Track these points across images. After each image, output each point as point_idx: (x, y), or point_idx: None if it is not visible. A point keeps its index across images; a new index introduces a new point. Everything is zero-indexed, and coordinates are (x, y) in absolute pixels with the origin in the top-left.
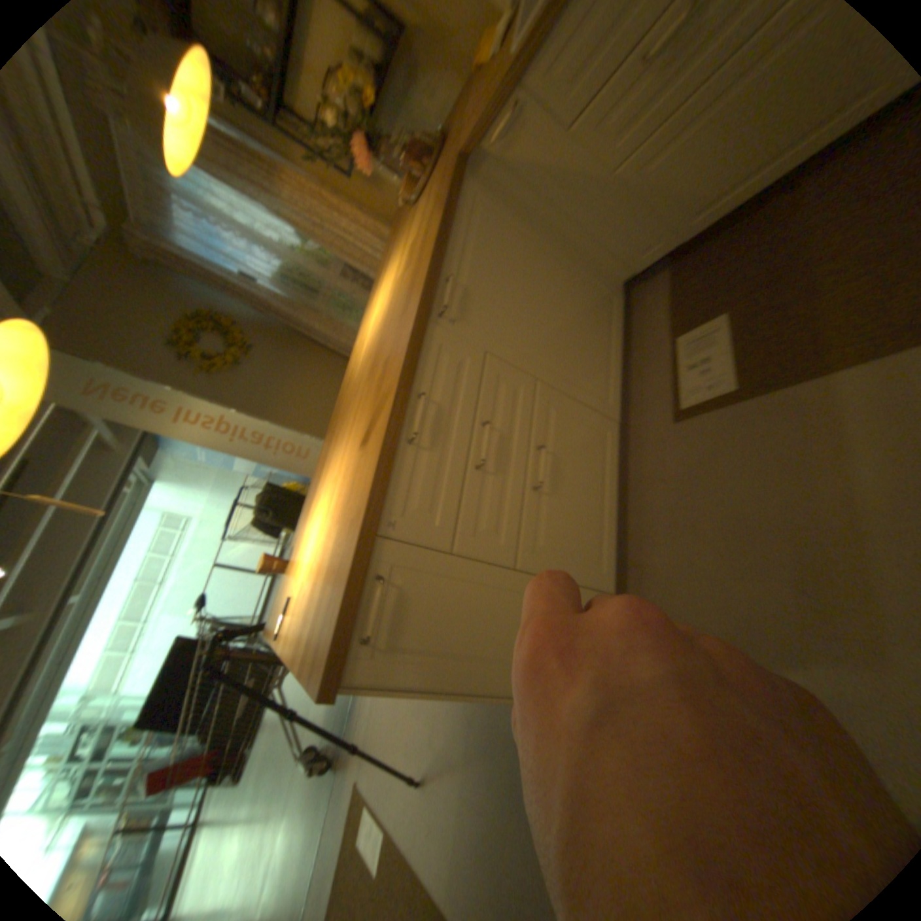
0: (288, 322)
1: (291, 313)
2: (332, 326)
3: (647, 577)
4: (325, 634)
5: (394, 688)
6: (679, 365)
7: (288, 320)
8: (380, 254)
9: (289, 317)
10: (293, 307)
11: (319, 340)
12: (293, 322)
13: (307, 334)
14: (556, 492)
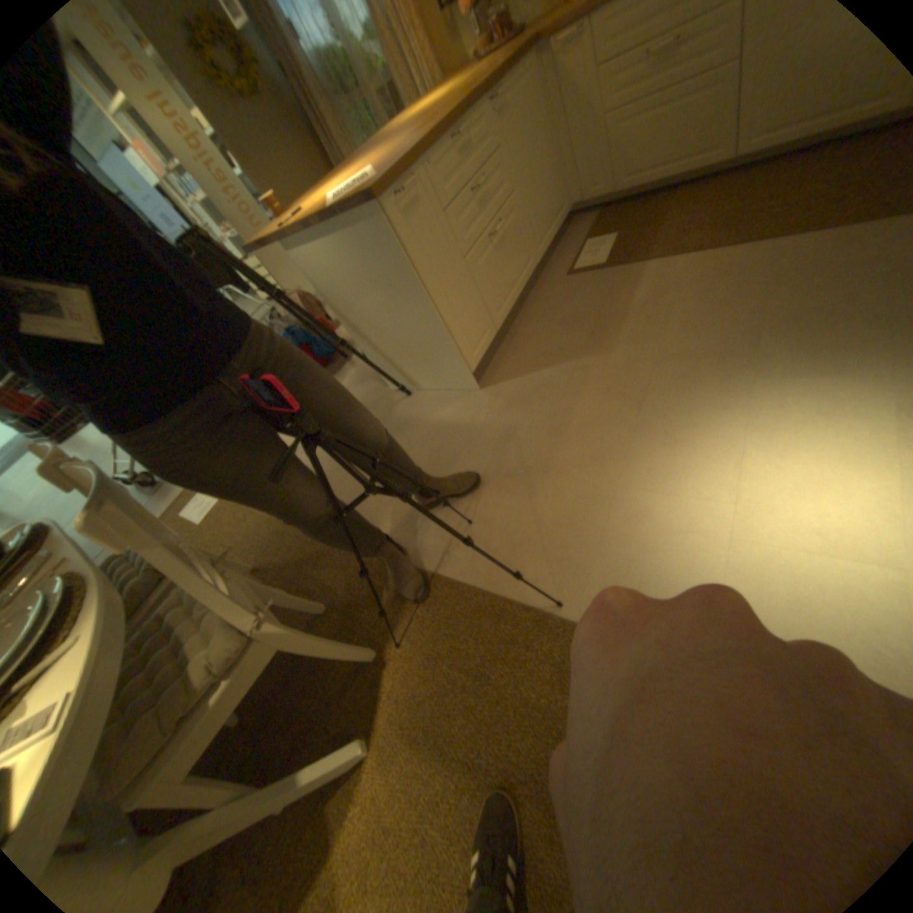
0: (304, 97)
1: (314, 90)
2: (340, 131)
3: (517, 337)
4: (376, 175)
5: (396, 231)
6: (583, 250)
7: (305, 96)
8: (424, 89)
9: (309, 92)
10: (317, 88)
11: (321, 135)
12: (308, 102)
13: (314, 121)
14: (498, 250)
